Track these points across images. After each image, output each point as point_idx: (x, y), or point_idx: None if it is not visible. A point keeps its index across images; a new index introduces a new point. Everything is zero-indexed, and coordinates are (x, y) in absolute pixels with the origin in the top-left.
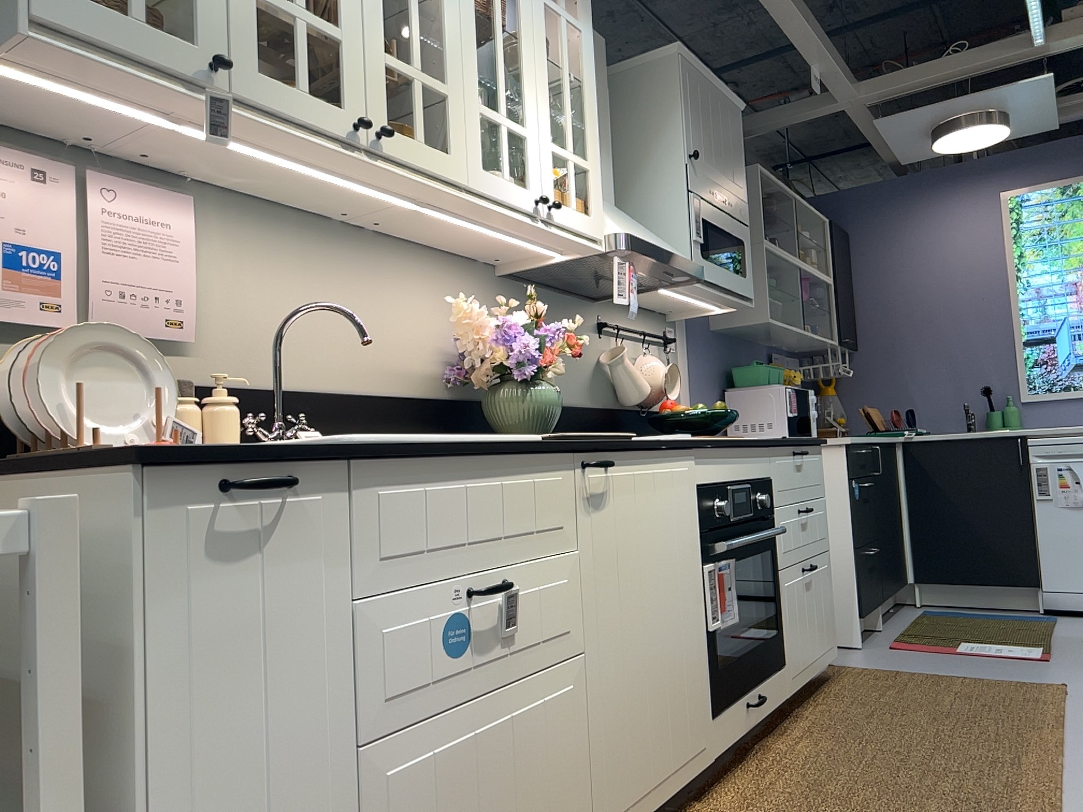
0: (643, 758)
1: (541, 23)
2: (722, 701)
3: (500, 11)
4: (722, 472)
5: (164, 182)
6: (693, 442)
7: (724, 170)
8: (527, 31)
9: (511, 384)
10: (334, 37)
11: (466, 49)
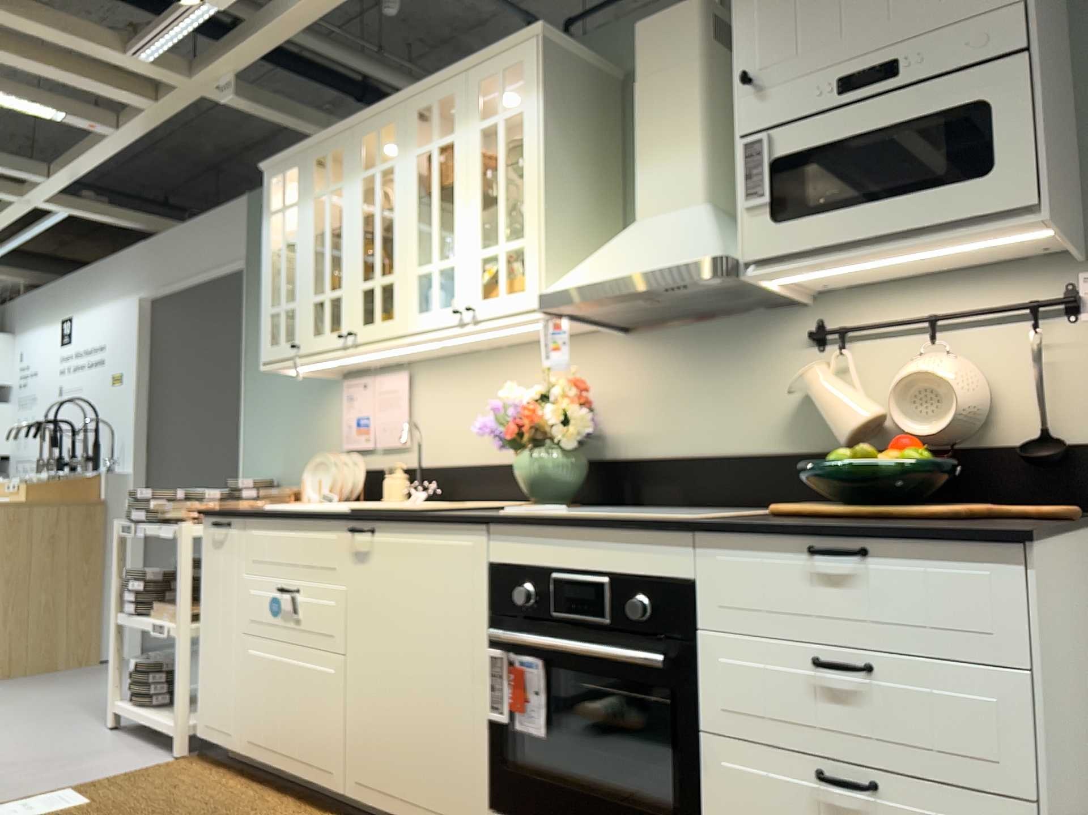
0: (388, 767)
1: (473, 152)
2: (510, 808)
3: (434, 182)
4: (540, 556)
5: (404, 367)
6: (474, 518)
7: (882, 12)
8: (458, 173)
9: (520, 453)
10: (338, 295)
11: (407, 236)
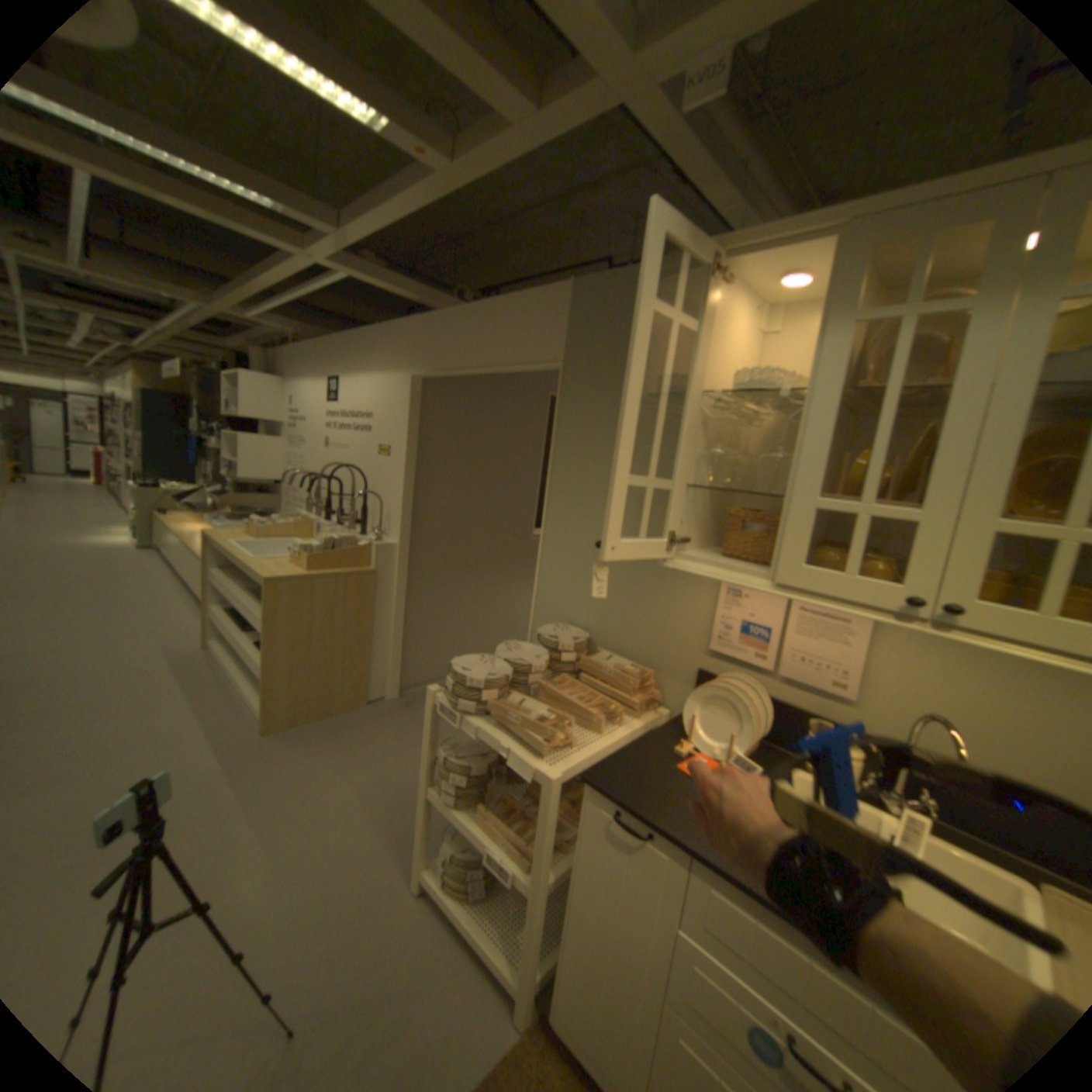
0: None
1: None
2: None
3: None
4: None
5: None
6: None
7: None
8: None
9: None
10: (909, 520)
11: None
